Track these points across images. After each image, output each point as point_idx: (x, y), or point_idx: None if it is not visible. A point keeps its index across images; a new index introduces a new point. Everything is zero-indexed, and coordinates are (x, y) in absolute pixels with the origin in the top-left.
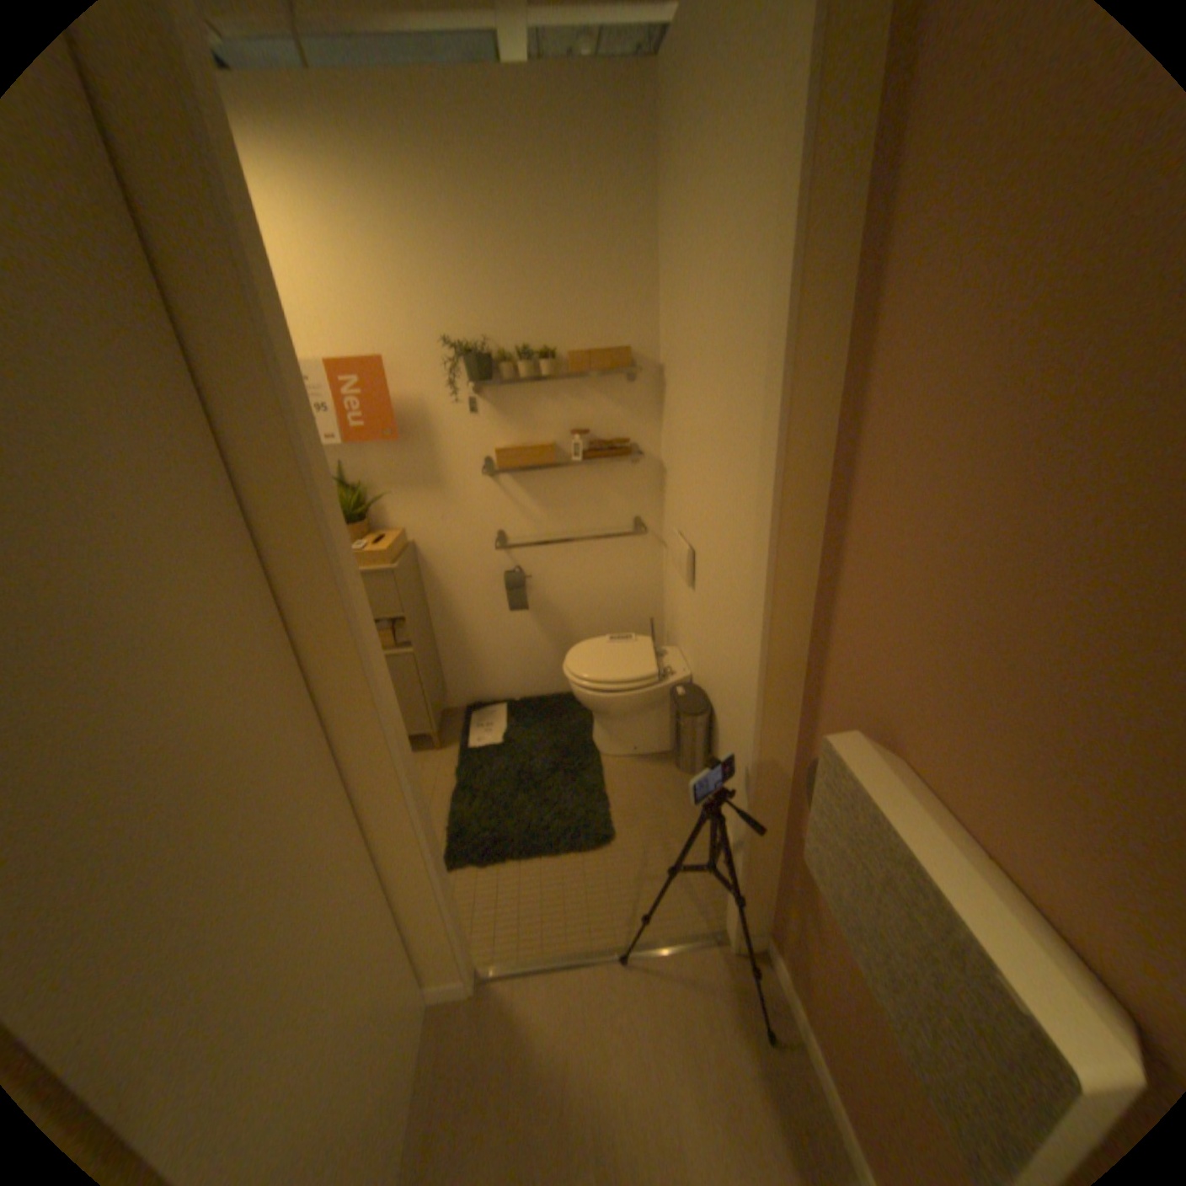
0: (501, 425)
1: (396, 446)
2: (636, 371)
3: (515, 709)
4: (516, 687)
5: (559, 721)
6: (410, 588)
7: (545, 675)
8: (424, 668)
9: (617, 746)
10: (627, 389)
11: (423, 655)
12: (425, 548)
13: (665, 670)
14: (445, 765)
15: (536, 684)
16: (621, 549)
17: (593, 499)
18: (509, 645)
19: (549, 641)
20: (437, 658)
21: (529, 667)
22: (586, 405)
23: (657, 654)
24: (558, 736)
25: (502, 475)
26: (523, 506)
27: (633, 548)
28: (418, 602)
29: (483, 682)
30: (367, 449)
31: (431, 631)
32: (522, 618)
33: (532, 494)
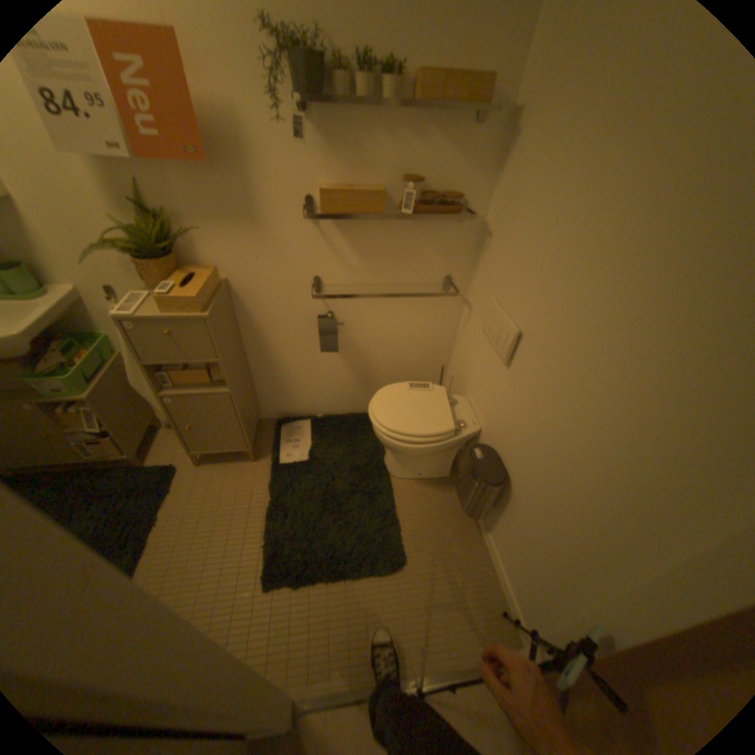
0: (327, 156)
1: (203, 168)
2: (491, 107)
3: (318, 426)
4: (318, 405)
5: (355, 440)
6: (224, 330)
7: (344, 398)
8: (239, 402)
9: (405, 471)
10: (473, 130)
11: (238, 390)
12: (239, 286)
13: (459, 424)
14: (259, 476)
15: (336, 404)
16: (428, 302)
17: (411, 253)
18: (316, 375)
19: (351, 373)
20: (251, 383)
21: (331, 392)
22: (425, 144)
23: (451, 404)
24: (355, 456)
25: (322, 217)
26: (342, 252)
27: (439, 302)
28: (233, 340)
29: (291, 401)
30: (167, 166)
31: (245, 362)
32: (329, 354)
33: (352, 241)
